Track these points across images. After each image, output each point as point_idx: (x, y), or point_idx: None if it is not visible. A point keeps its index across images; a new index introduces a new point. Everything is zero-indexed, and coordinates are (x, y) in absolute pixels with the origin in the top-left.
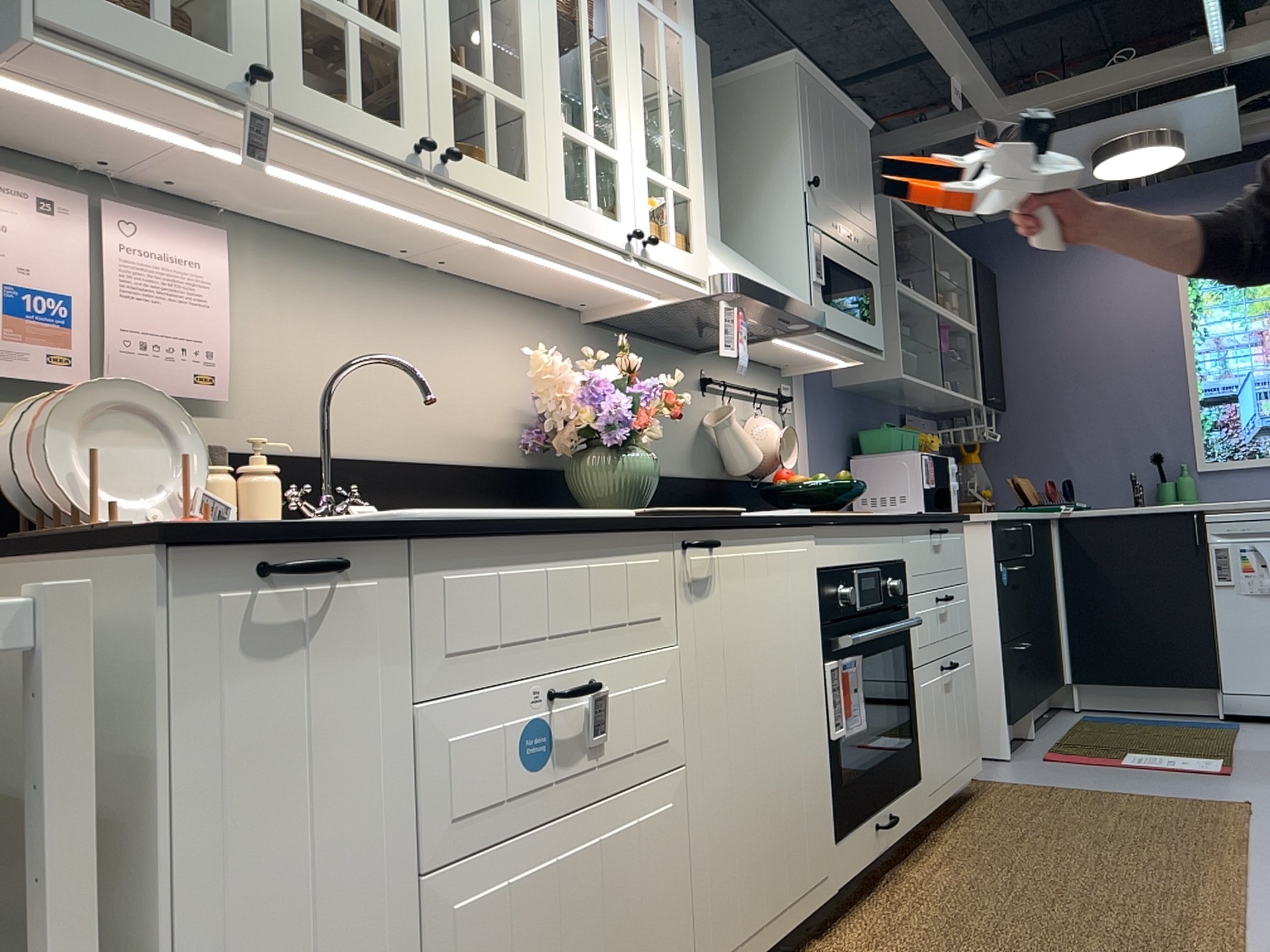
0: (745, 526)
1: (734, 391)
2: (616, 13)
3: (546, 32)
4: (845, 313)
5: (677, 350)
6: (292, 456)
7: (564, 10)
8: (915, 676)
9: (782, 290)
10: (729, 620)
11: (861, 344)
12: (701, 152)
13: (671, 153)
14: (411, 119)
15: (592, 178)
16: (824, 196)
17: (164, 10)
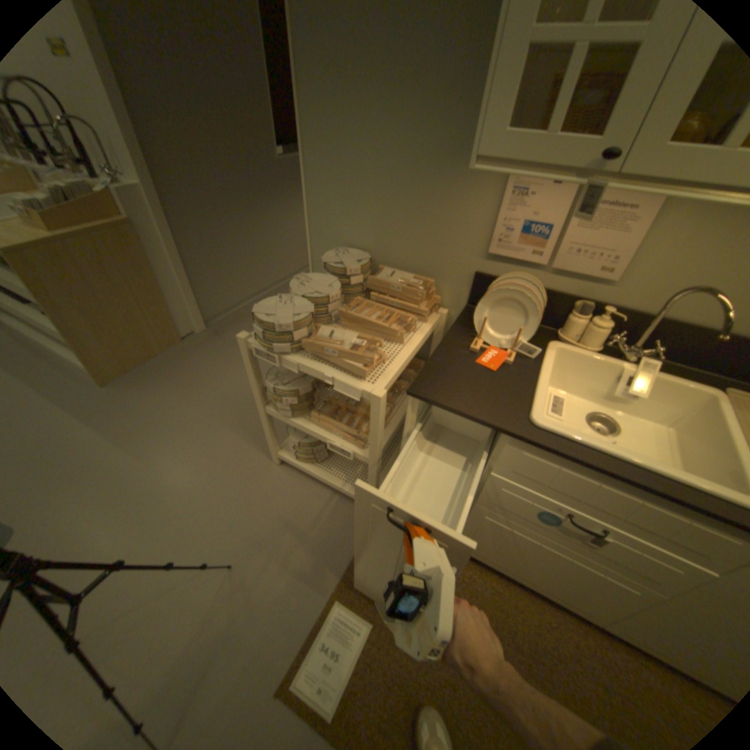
0: None
1: None
2: None
3: None
4: None
5: None
6: (647, 312)
7: None
8: None
9: None
10: None
11: None
12: None
13: None
14: None
15: None
16: None
17: (560, 118)
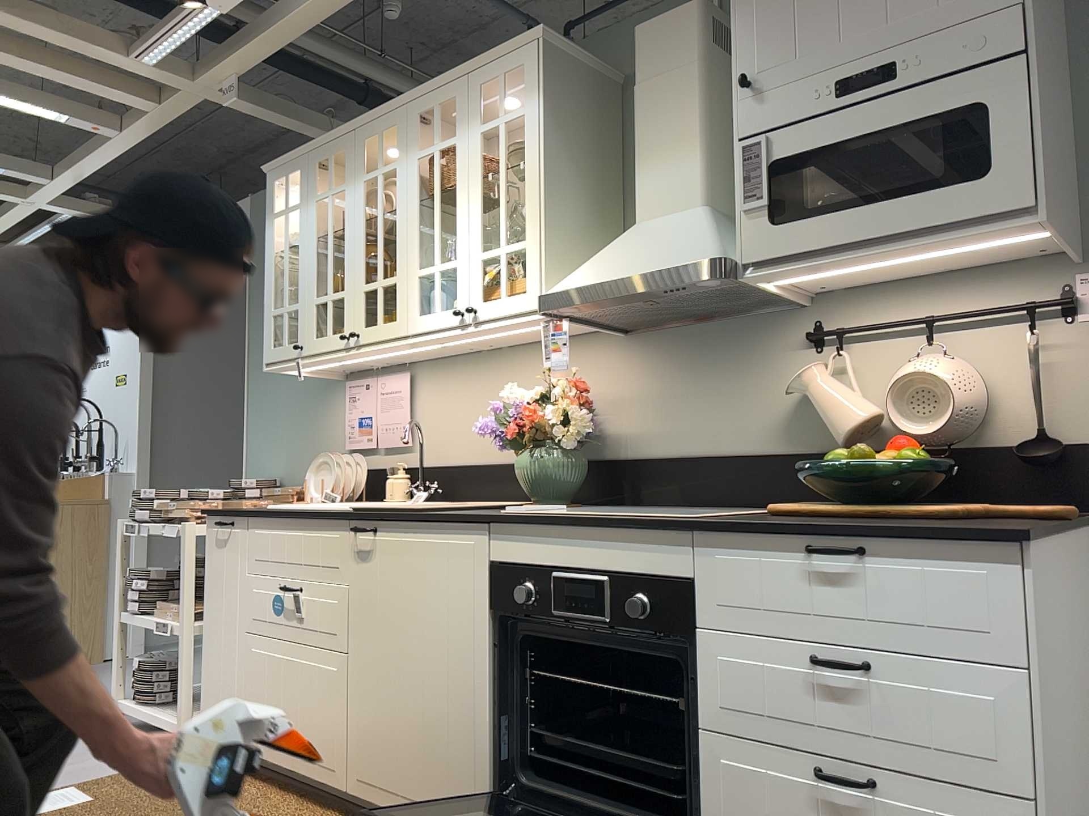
0: (397, 520)
1: (889, 331)
2: (460, 161)
3: (409, 223)
4: (839, 211)
5: (758, 315)
6: (433, 466)
7: (437, 189)
8: (702, 740)
9: (644, 265)
10: (383, 580)
11: (930, 229)
12: (541, 196)
13: (504, 224)
14: (346, 326)
15: (440, 289)
16: (785, 74)
17: (285, 340)
